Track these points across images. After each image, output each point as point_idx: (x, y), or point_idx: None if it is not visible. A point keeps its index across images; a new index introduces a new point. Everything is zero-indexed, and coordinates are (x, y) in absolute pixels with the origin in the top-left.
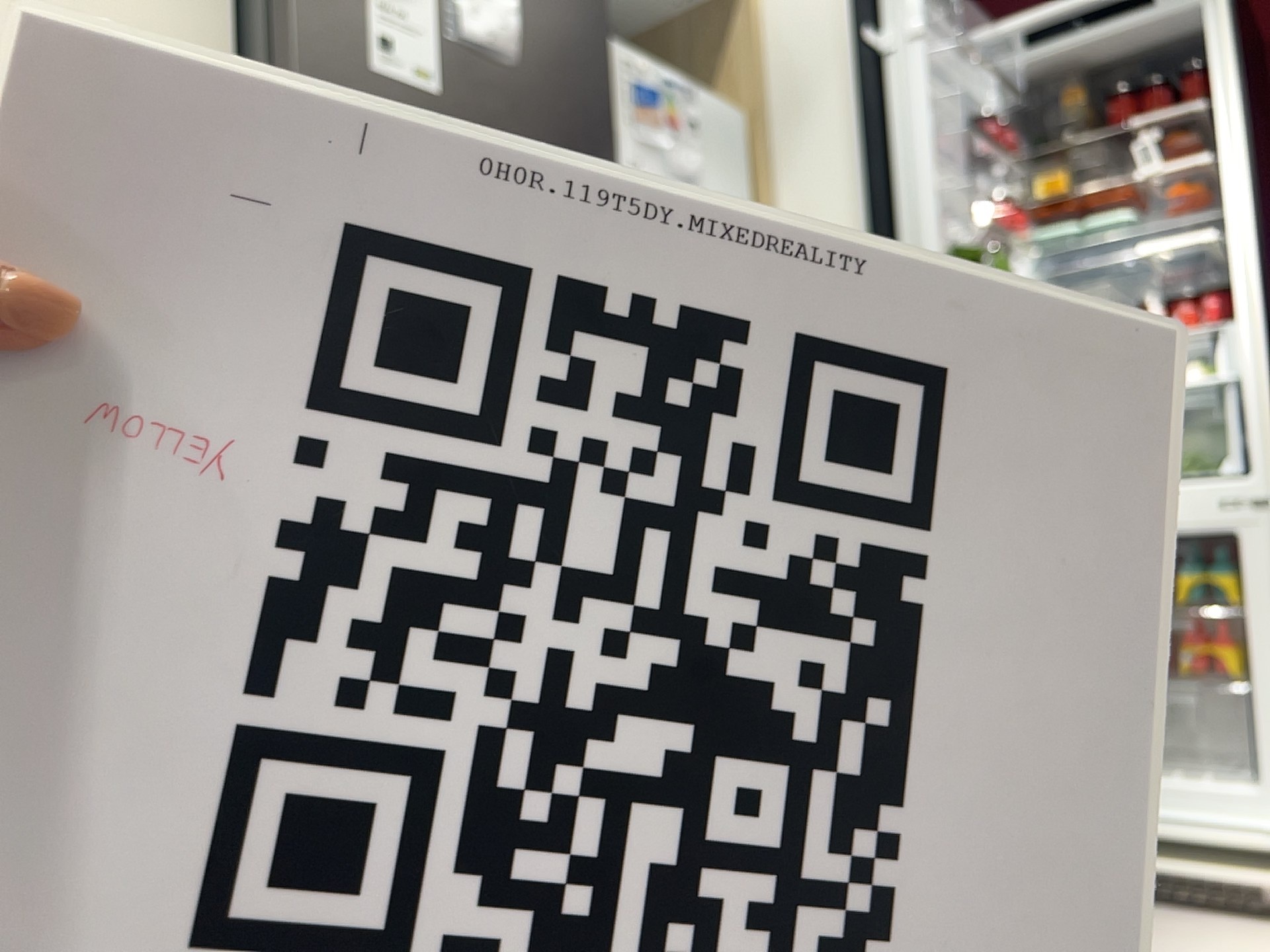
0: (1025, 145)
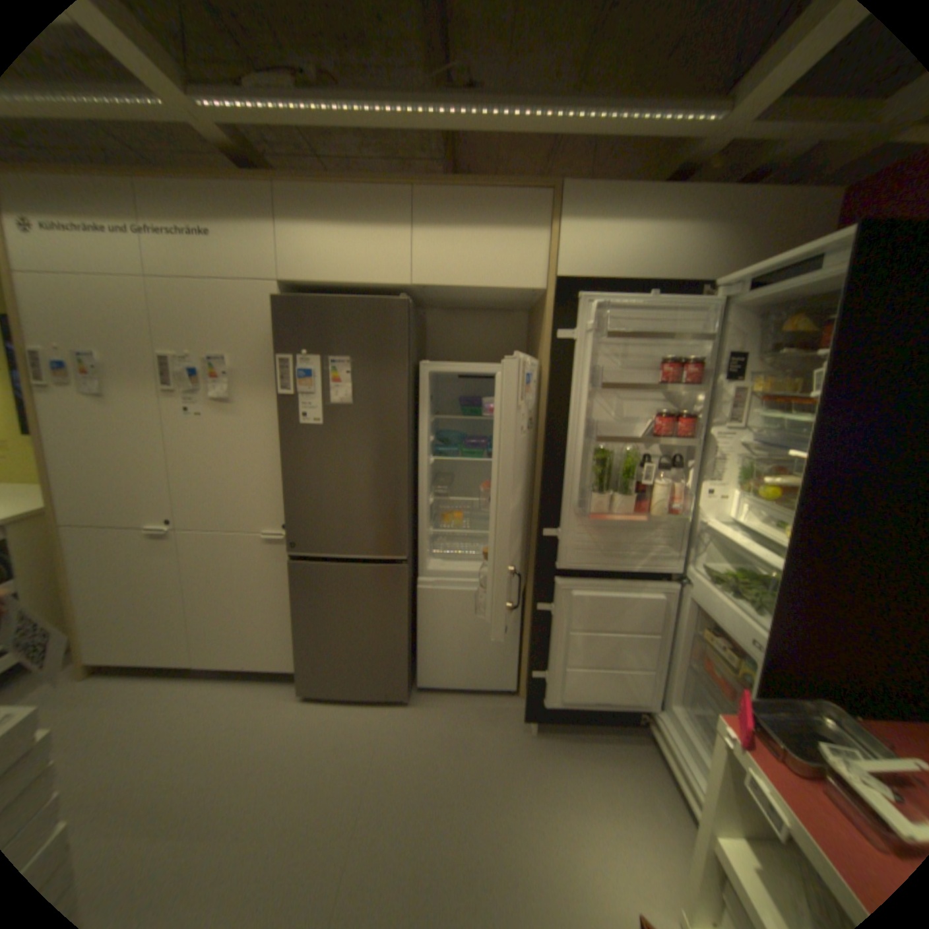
0: (782, 344)
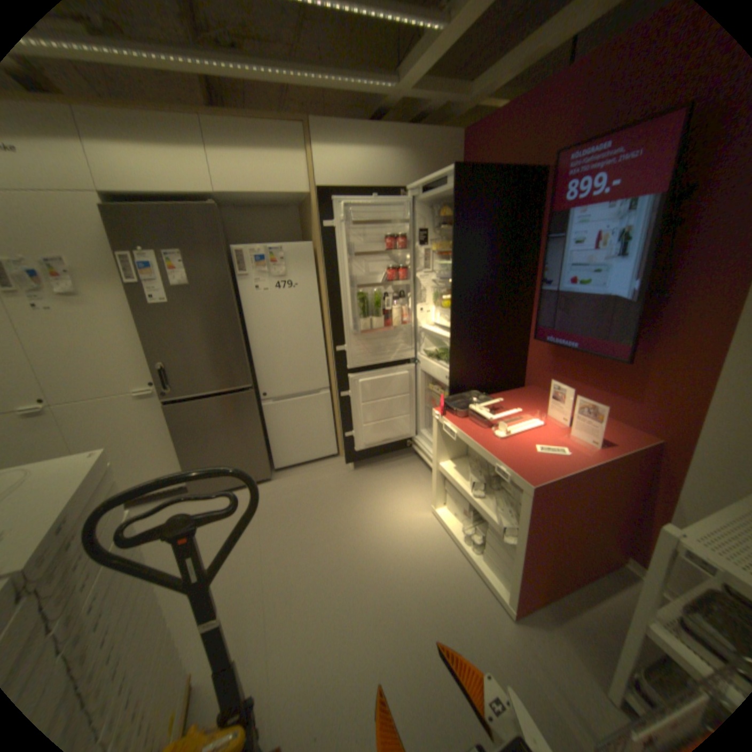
0: (443, 223)
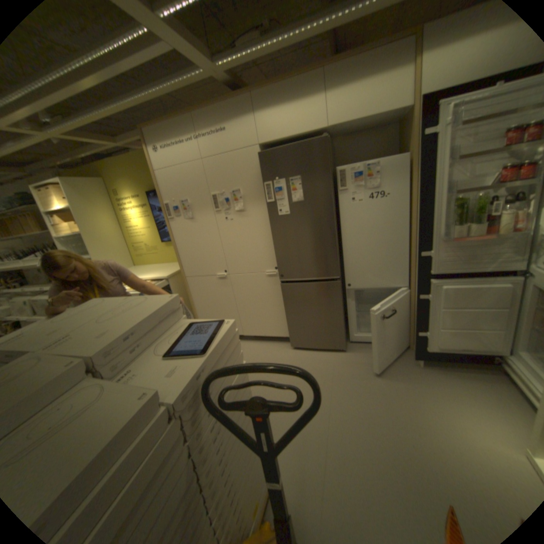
0: None
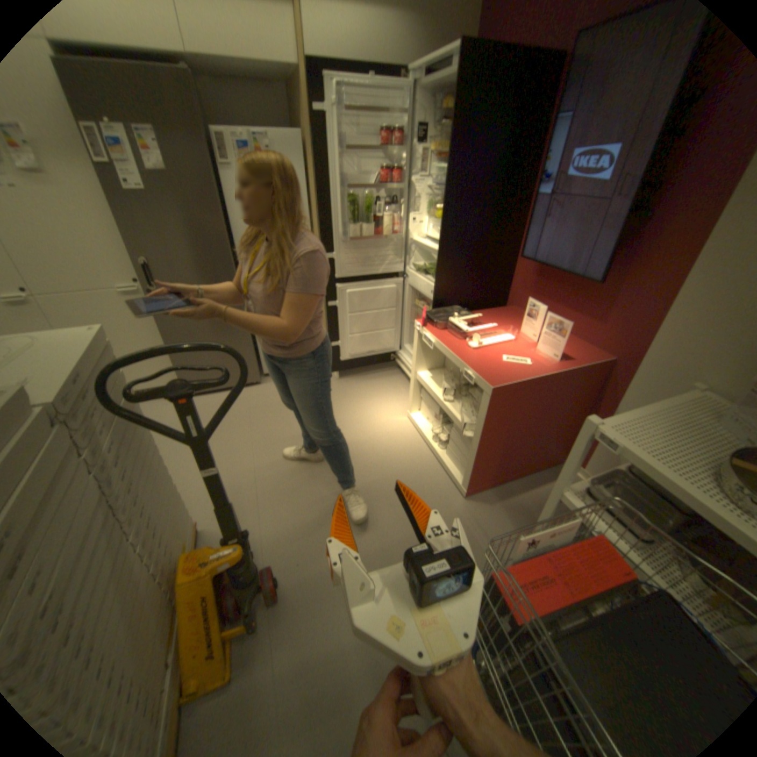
0: (446, 117)
